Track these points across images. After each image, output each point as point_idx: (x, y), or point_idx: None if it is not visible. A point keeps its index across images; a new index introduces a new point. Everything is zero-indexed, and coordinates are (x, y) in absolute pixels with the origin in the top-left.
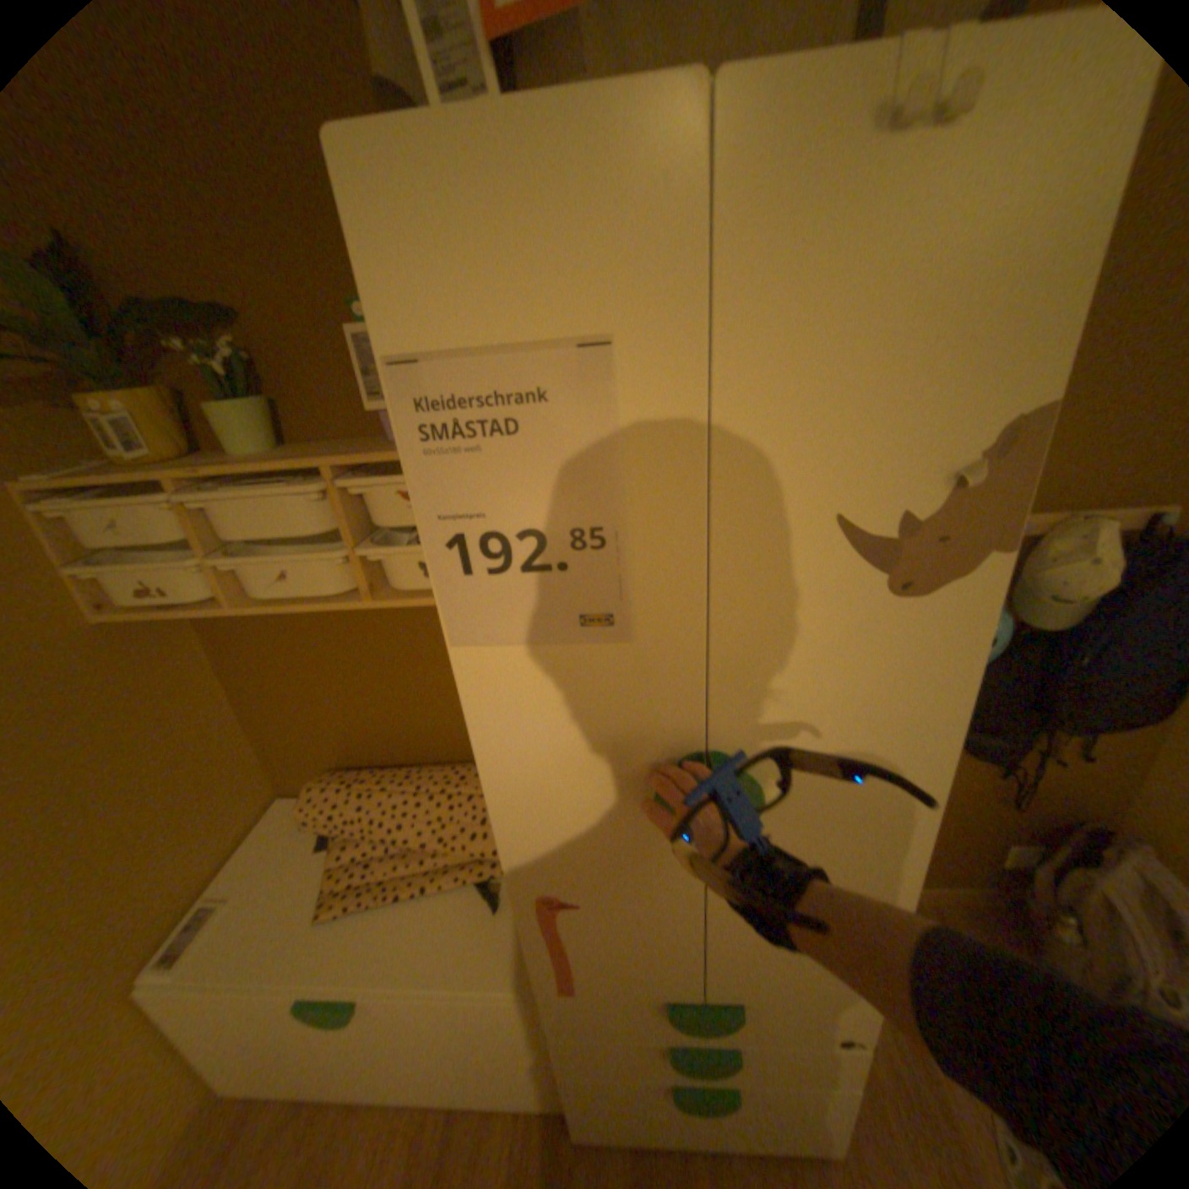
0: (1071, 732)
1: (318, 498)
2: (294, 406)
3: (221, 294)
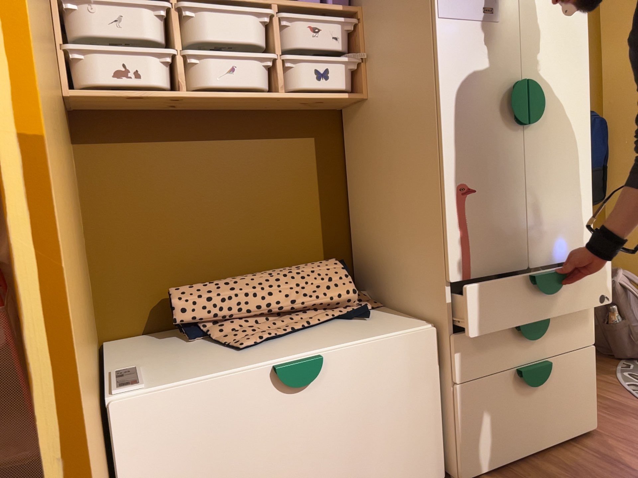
0: None
1: (262, 25)
2: None
3: None
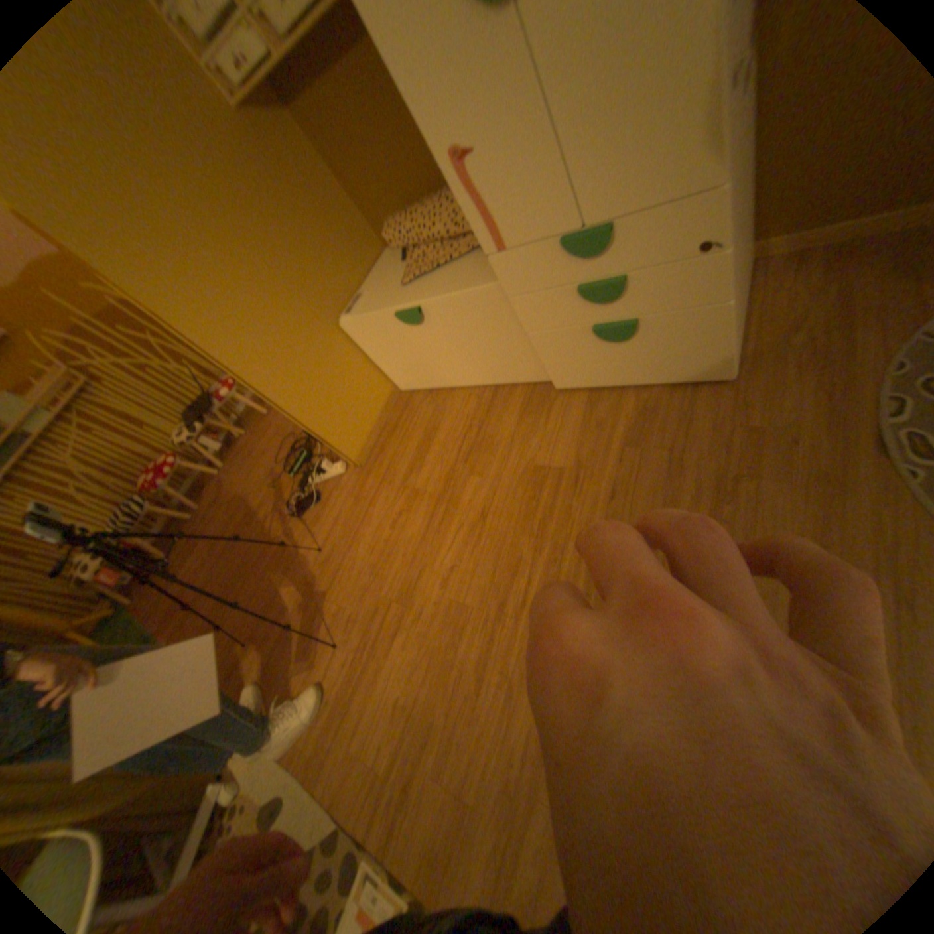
0: None
1: None
2: None
3: None
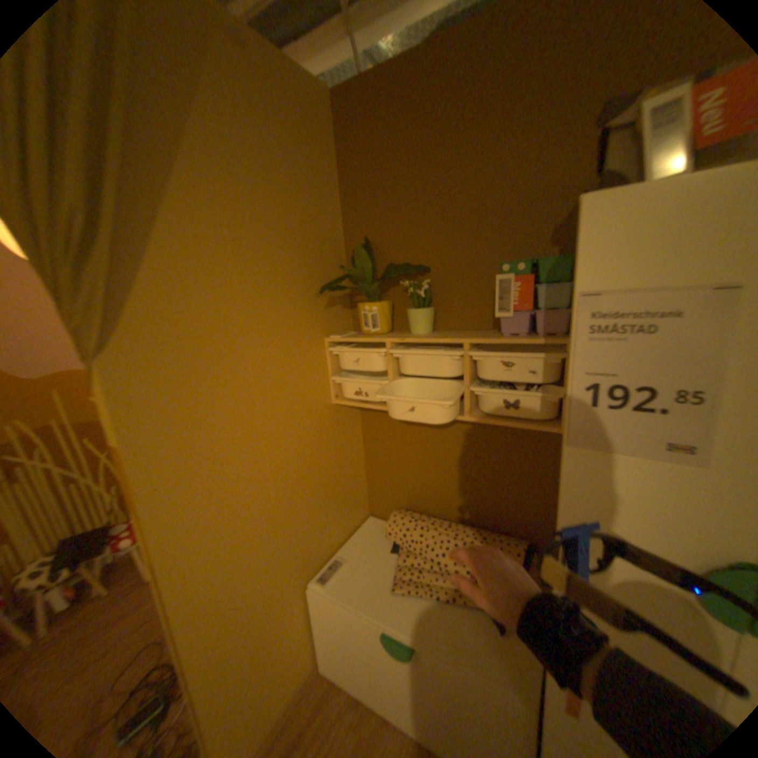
0: None
1: (456, 358)
2: (443, 313)
3: (425, 261)
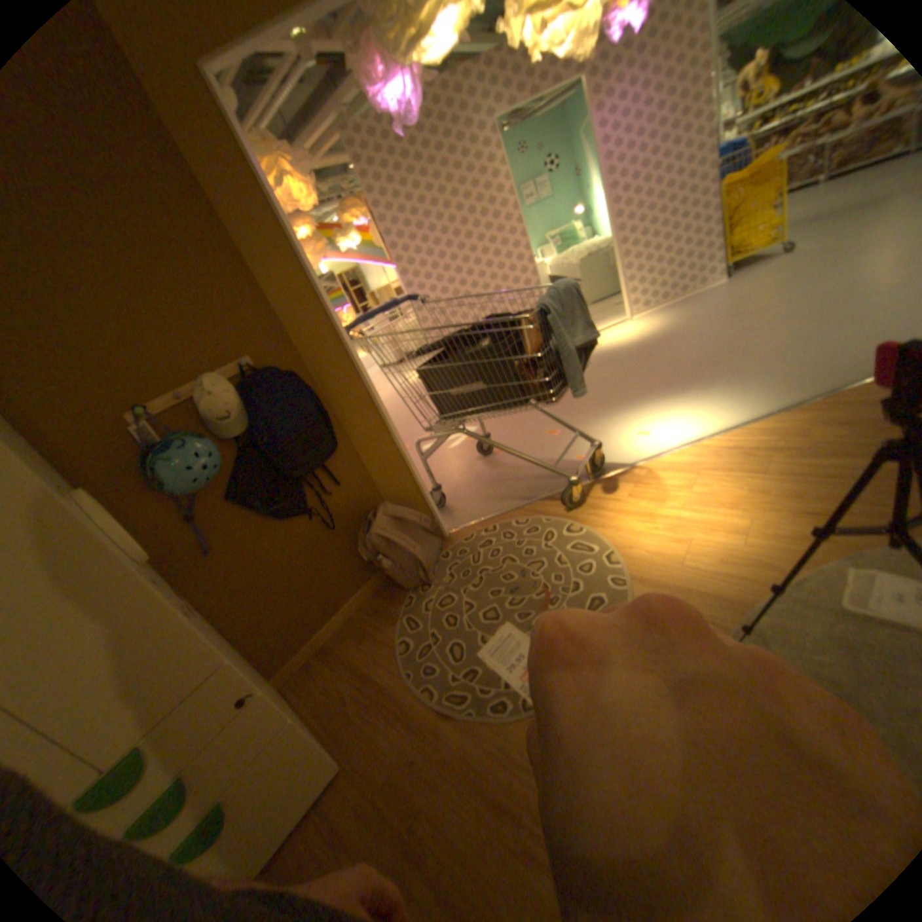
0: (302, 474)
1: None
2: None
3: None
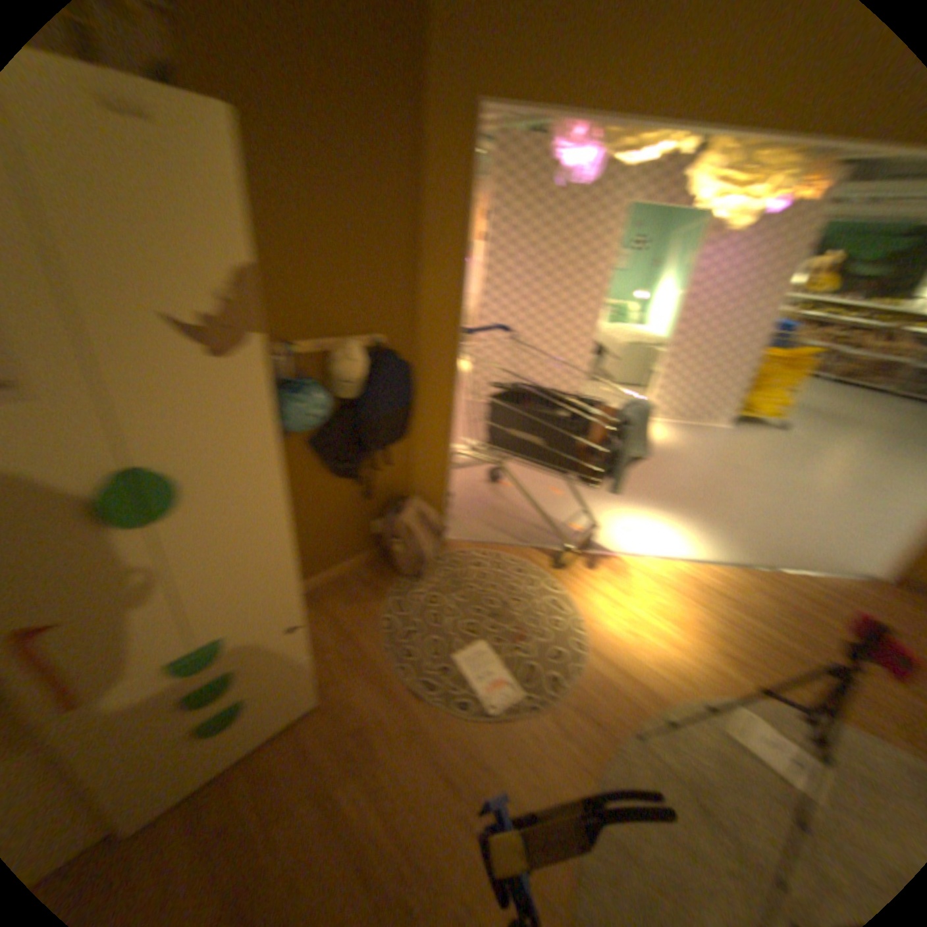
0: (376, 451)
1: None
2: None
3: None
